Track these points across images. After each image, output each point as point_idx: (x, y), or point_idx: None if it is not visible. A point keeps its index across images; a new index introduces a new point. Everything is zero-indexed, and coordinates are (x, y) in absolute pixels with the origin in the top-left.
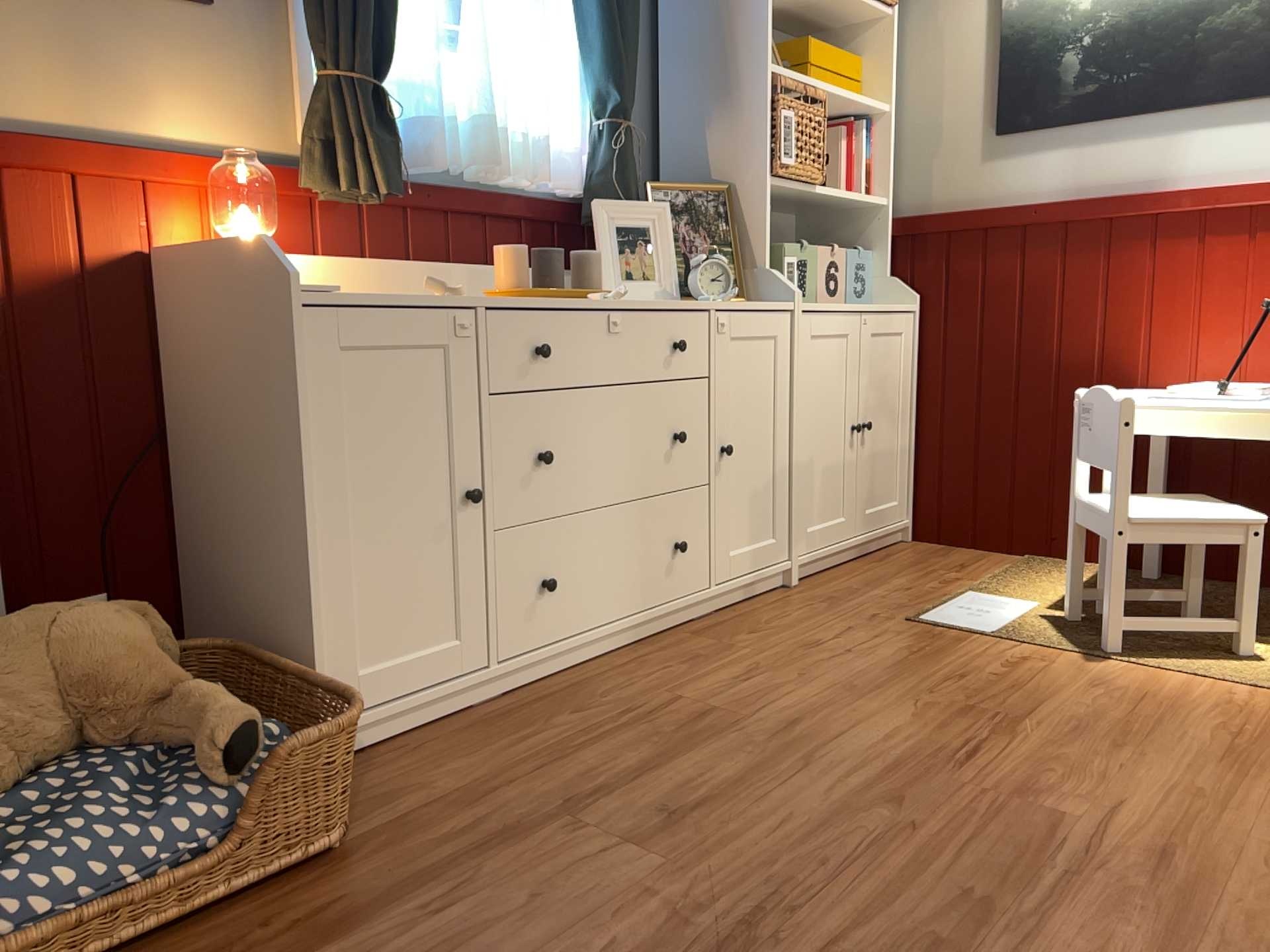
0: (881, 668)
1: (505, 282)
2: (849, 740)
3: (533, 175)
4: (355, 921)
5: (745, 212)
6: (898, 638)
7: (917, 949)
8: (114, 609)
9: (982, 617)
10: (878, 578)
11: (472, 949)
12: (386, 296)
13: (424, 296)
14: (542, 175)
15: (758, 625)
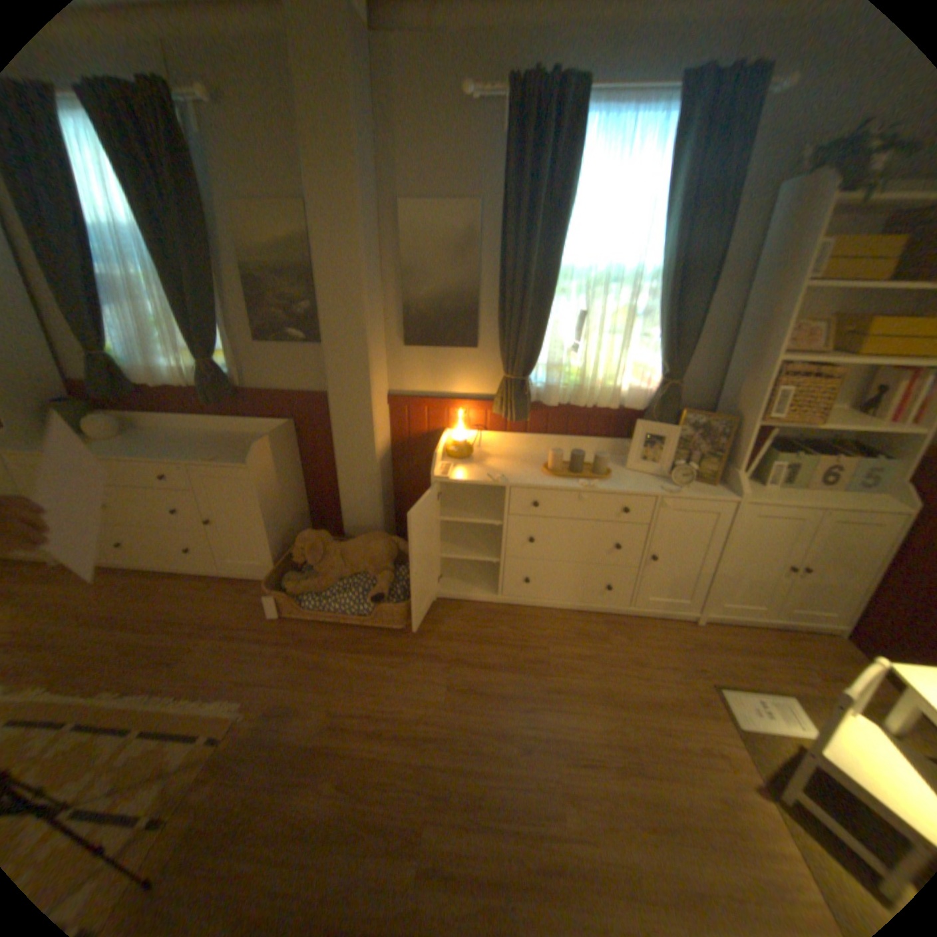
0: (643, 700)
1: (549, 465)
2: (563, 717)
3: (608, 405)
4: (382, 654)
5: (742, 436)
6: (686, 693)
7: (443, 794)
8: (389, 541)
9: (760, 719)
10: (758, 652)
11: (385, 683)
12: (476, 476)
13: (493, 476)
14: (611, 406)
15: (639, 636)
